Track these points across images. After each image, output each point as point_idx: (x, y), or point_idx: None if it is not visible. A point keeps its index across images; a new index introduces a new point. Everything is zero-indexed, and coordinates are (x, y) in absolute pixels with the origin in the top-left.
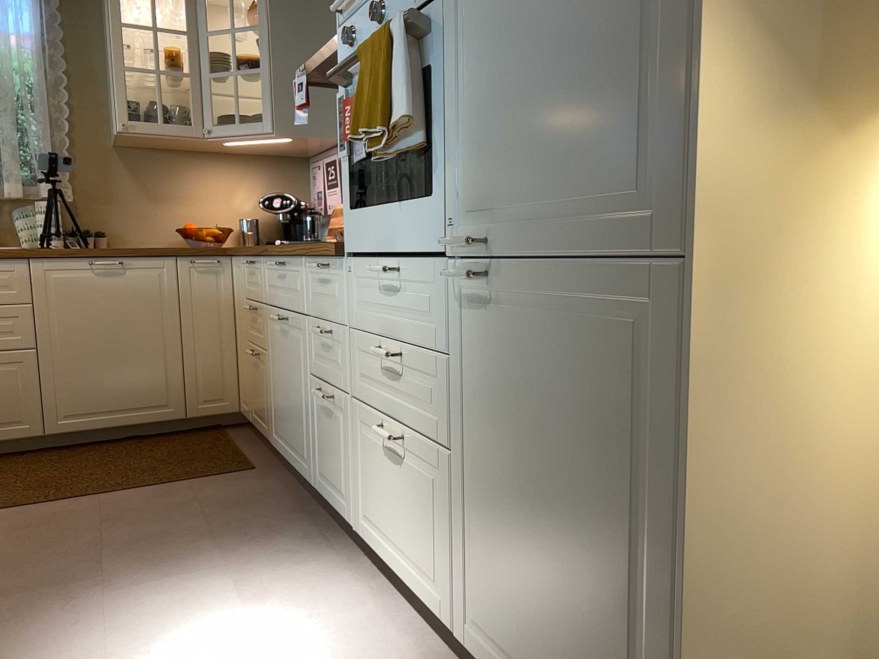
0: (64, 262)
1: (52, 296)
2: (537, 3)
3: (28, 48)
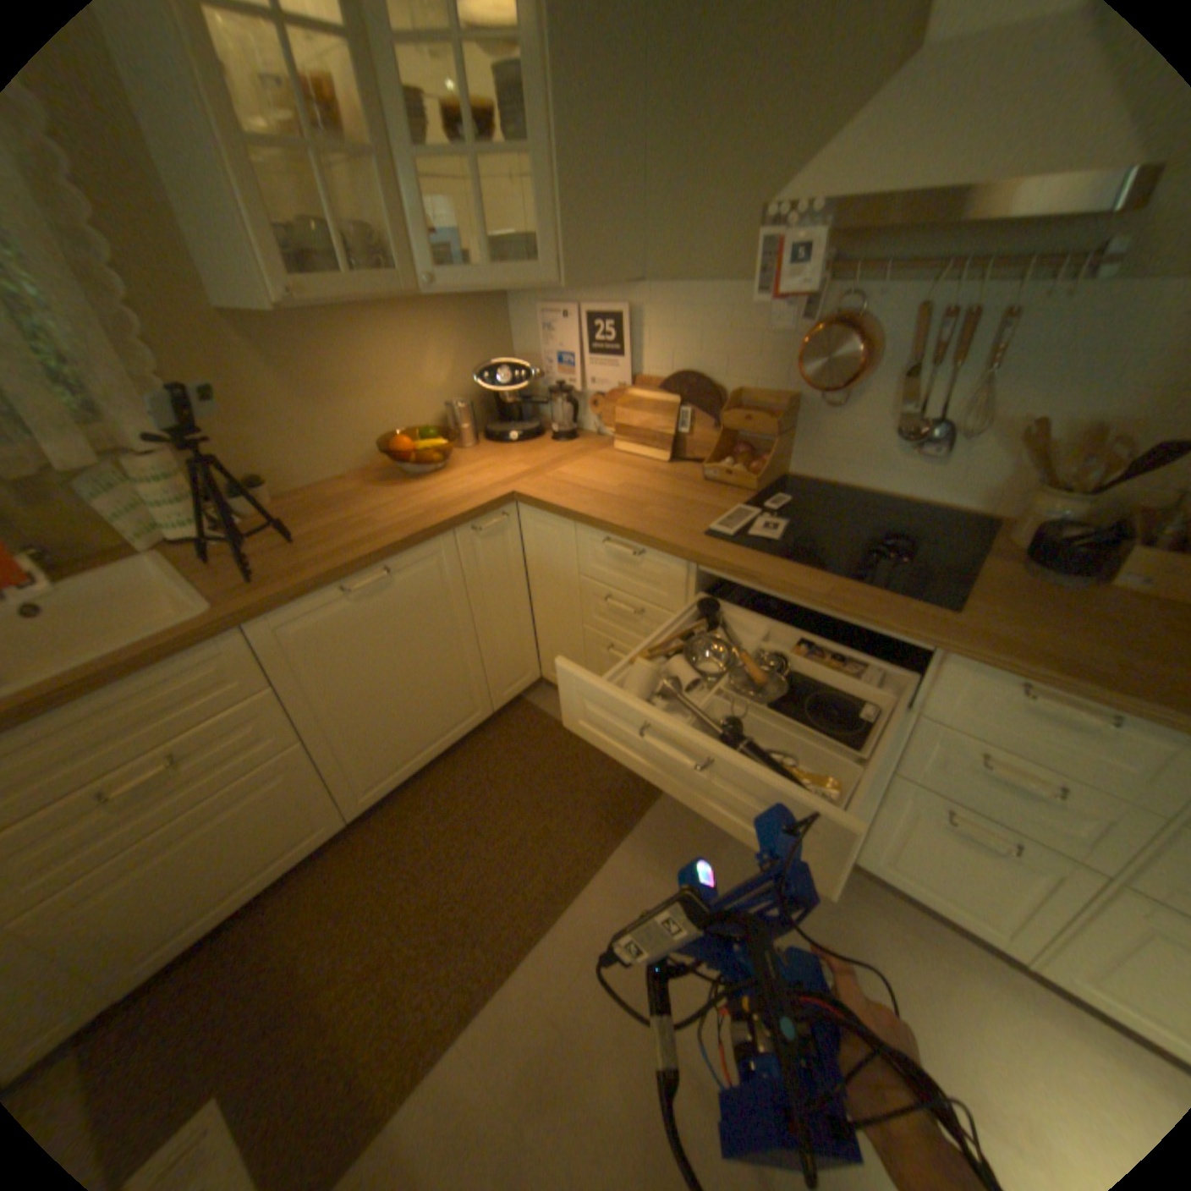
0: (300, 605)
1: (300, 661)
2: None
3: None
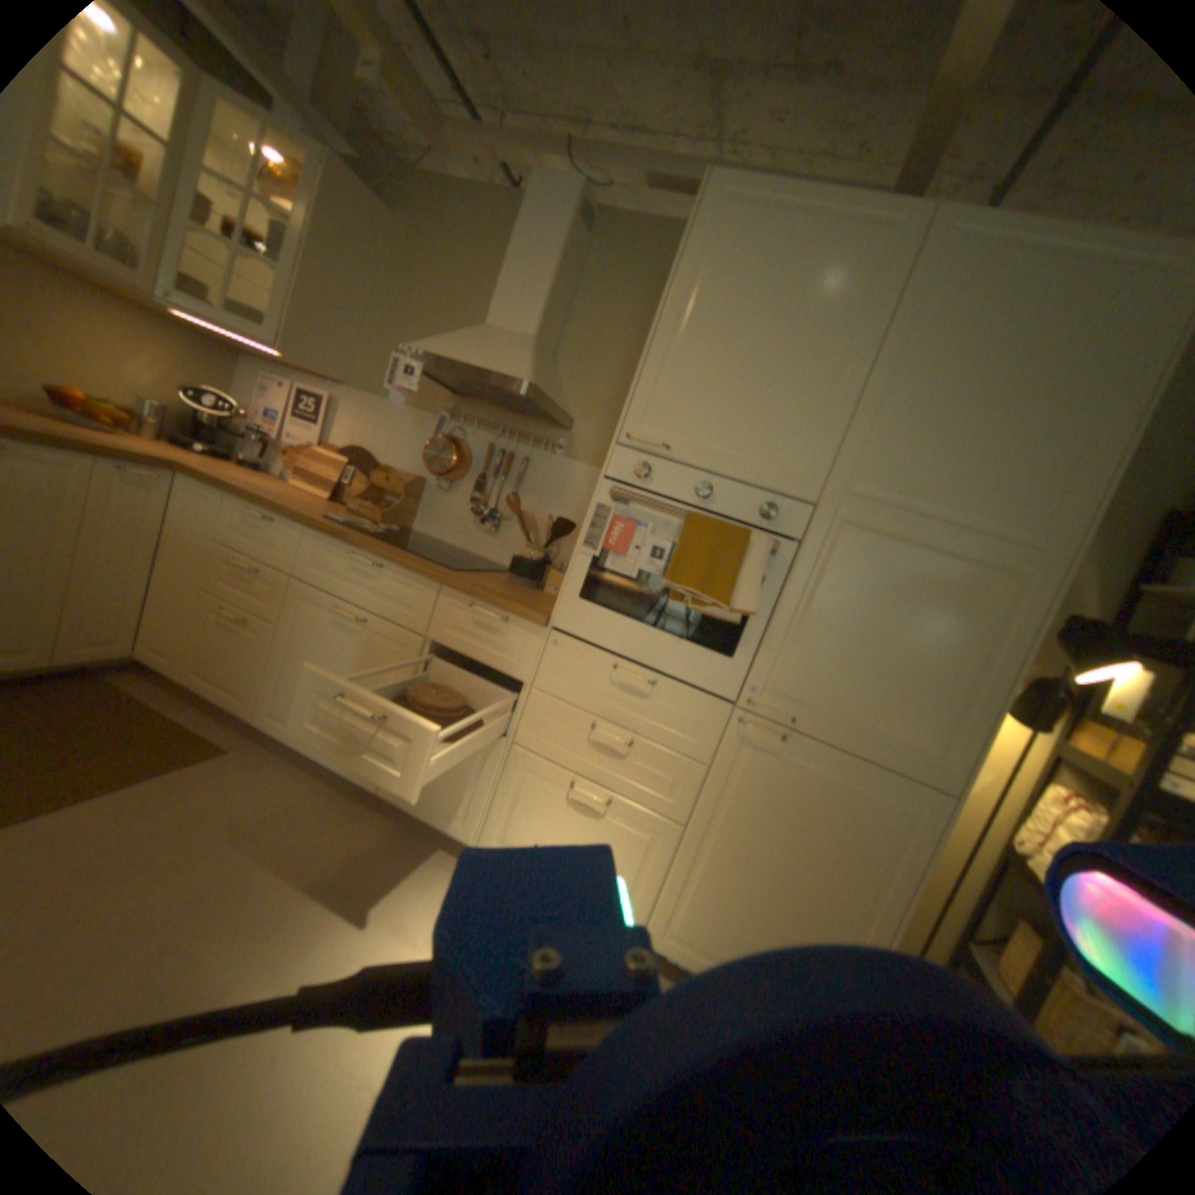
0: None
1: None
2: (887, 616)
3: None
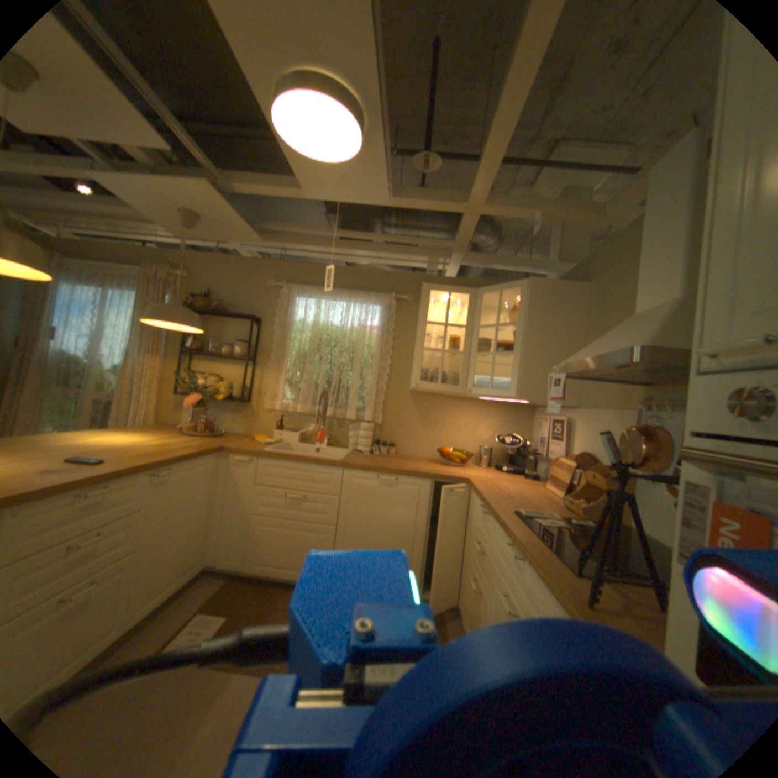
0: (362, 473)
1: (352, 494)
2: None
3: (374, 334)
